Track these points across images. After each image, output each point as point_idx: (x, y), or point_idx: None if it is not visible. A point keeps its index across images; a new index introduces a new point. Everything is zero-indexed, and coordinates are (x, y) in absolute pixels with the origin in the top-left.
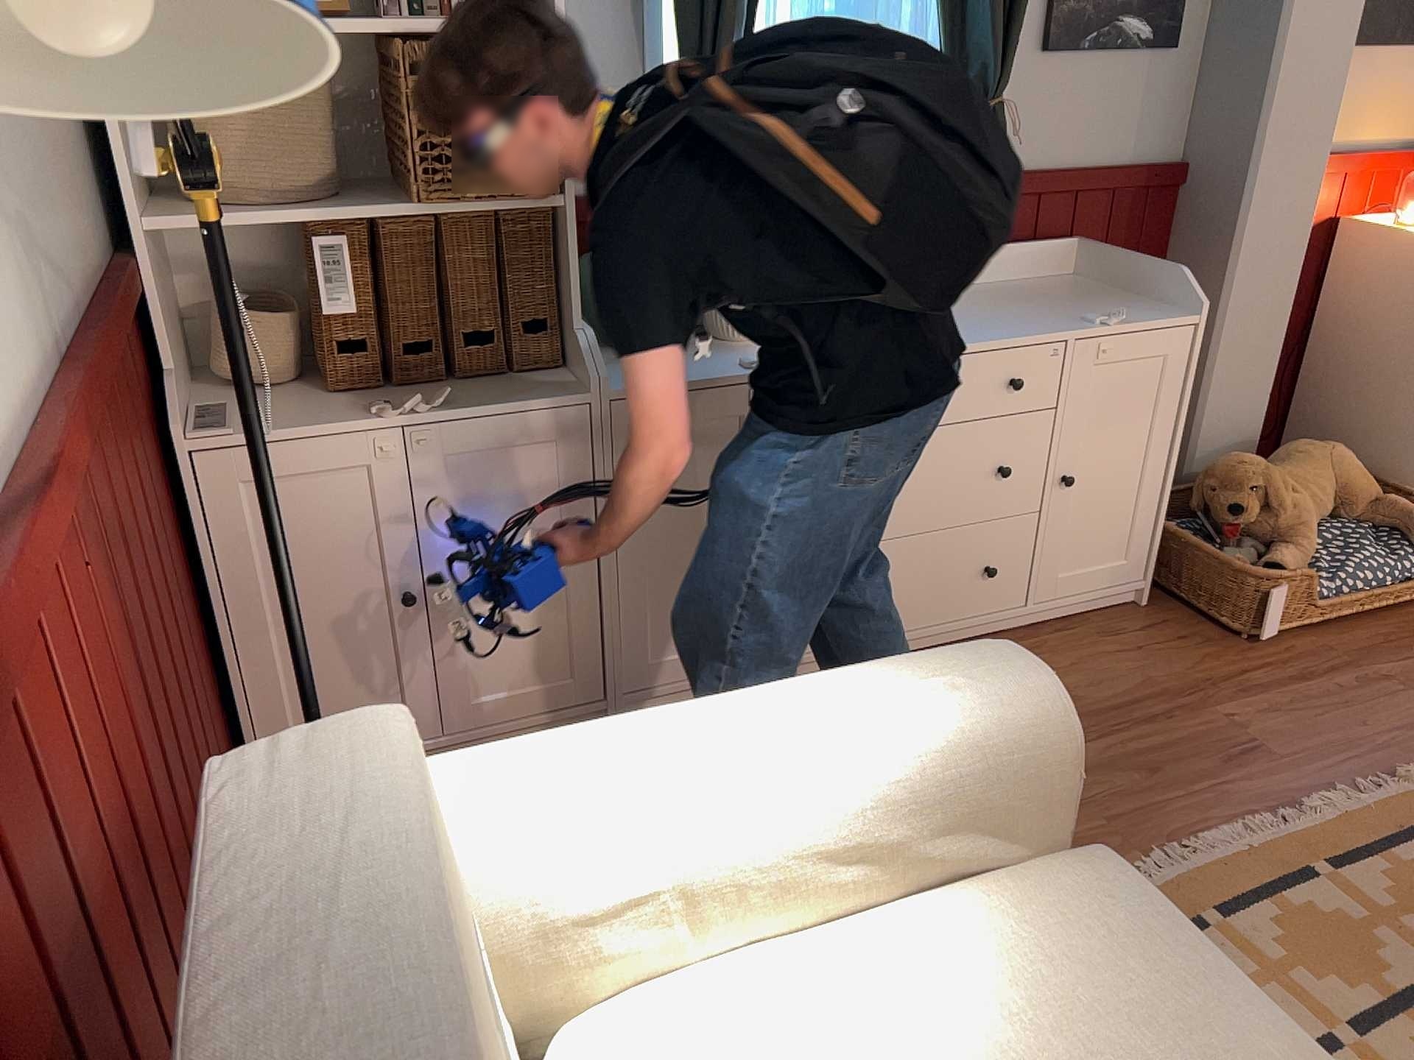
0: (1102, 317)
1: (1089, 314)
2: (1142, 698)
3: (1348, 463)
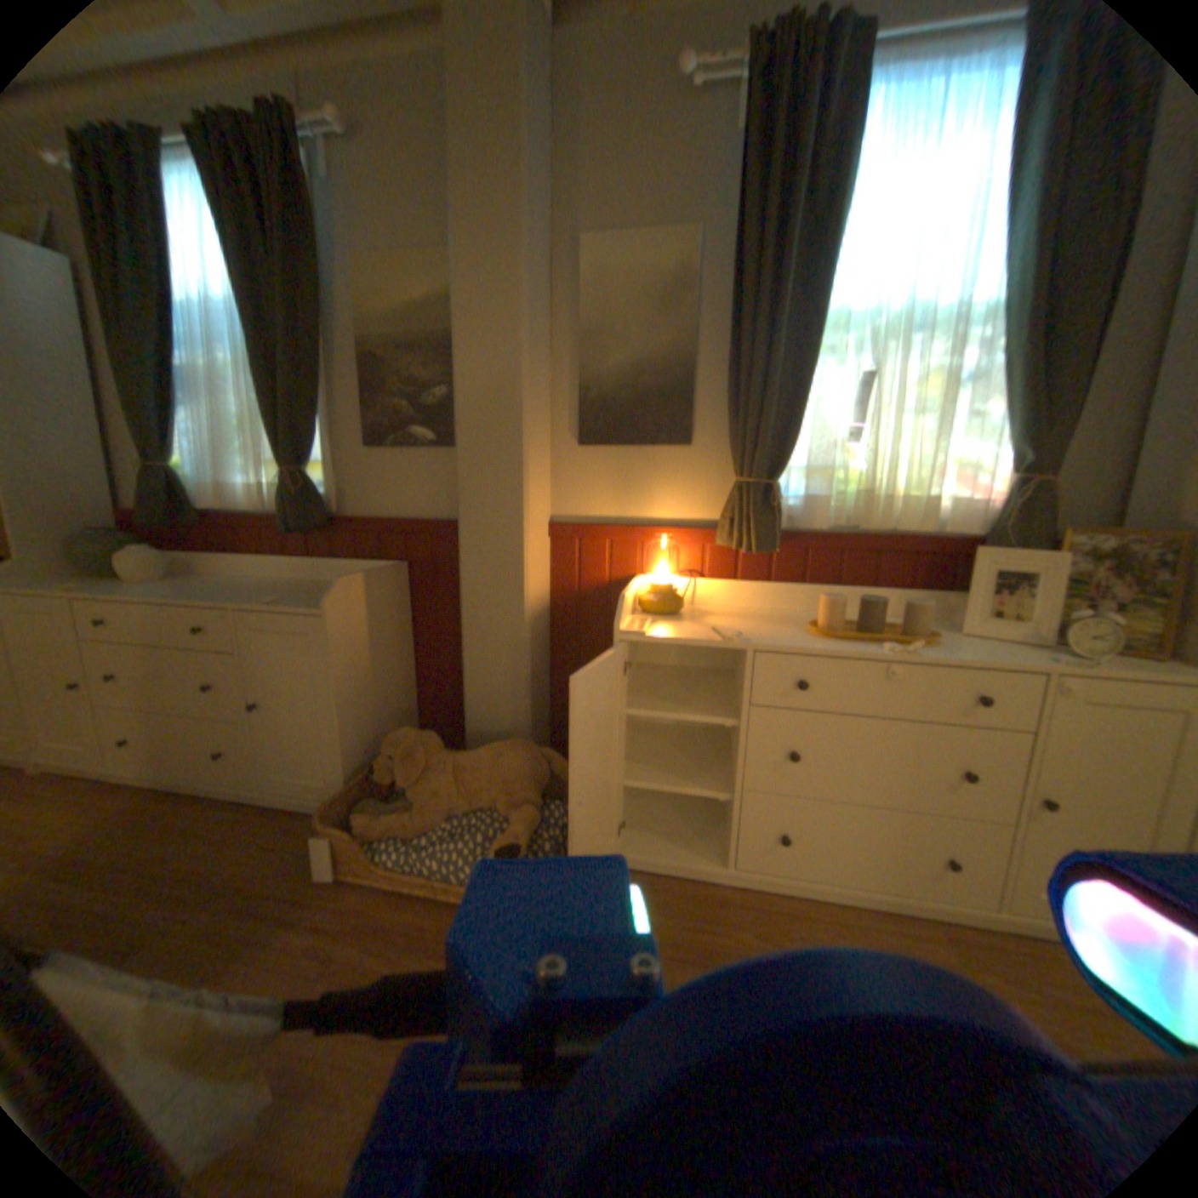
0: (265, 601)
1: (273, 599)
2: (188, 882)
3: (512, 767)
